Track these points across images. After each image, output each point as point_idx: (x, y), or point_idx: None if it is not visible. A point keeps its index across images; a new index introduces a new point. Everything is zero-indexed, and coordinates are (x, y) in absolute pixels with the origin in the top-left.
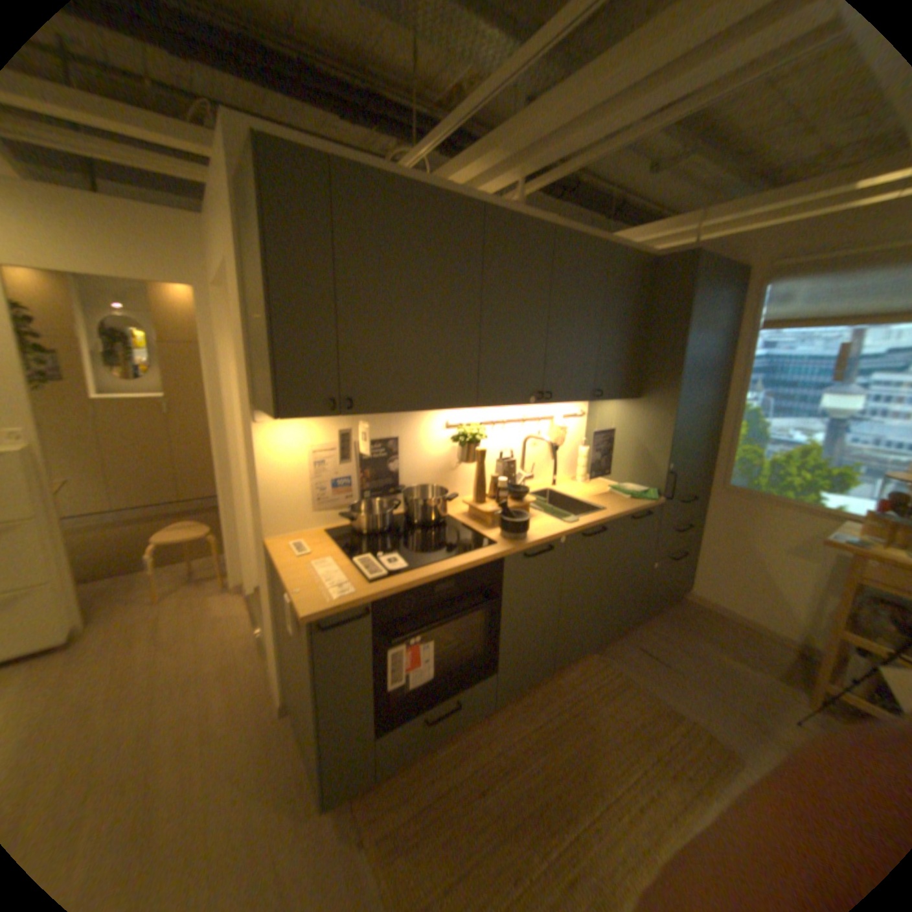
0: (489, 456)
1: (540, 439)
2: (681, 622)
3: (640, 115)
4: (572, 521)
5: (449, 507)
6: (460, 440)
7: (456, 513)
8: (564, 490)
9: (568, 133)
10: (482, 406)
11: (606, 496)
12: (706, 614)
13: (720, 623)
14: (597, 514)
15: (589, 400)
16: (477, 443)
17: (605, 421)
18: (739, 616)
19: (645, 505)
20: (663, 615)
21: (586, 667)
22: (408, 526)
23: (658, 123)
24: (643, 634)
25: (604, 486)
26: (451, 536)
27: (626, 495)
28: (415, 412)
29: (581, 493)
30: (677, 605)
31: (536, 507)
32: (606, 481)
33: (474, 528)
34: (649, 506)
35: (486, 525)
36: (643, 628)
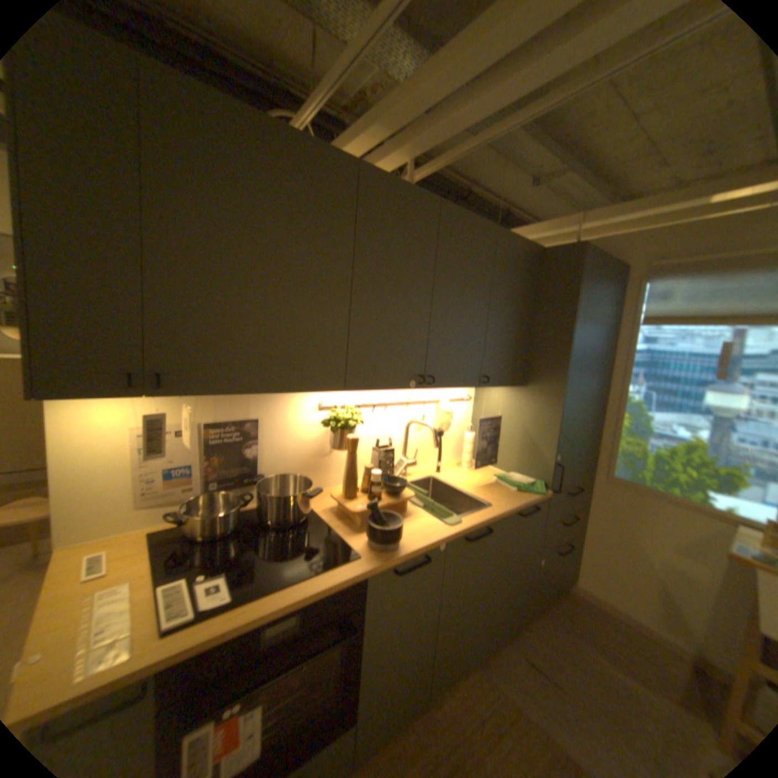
0: (369, 441)
1: (425, 424)
2: (569, 623)
3: (533, 85)
4: (454, 522)
5: (319, 499)
6: (332, 424)
7: (324, 508)
8: (449, 478)
9: (458, 107)
10: (354, 389)
11: (492, 488)
12: (594, 612)
13: (609, 623)
14: (483, 512)
15: (477, 386)
16: (354, 428)
17: (492, 407)
18: (627, 617)
19: (533, 499)
20: (550, 613)
21: (468, 689)
22: (260, 527)
23: (550, 102)
24: (530, 640)
25: (491, 475)
26: (308, 545)
27: (514, 487)
28: (263, 393)
29: (467, 483)
30: (564, 600)
31: (417, 501)
32: (493, 468)
33: (340, 532)
34: (537, 501)
35: (355, 528)
36: (530, 631)
